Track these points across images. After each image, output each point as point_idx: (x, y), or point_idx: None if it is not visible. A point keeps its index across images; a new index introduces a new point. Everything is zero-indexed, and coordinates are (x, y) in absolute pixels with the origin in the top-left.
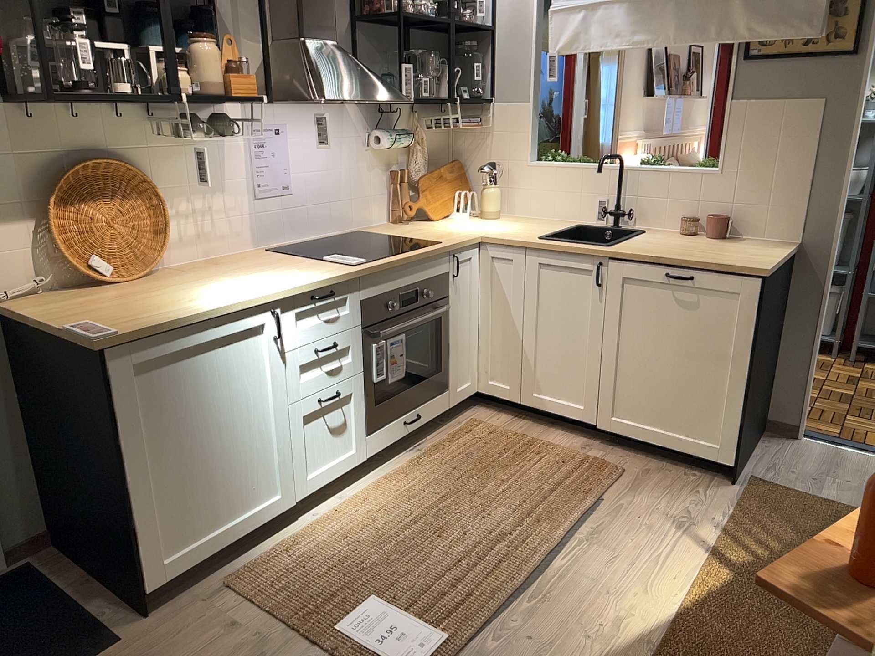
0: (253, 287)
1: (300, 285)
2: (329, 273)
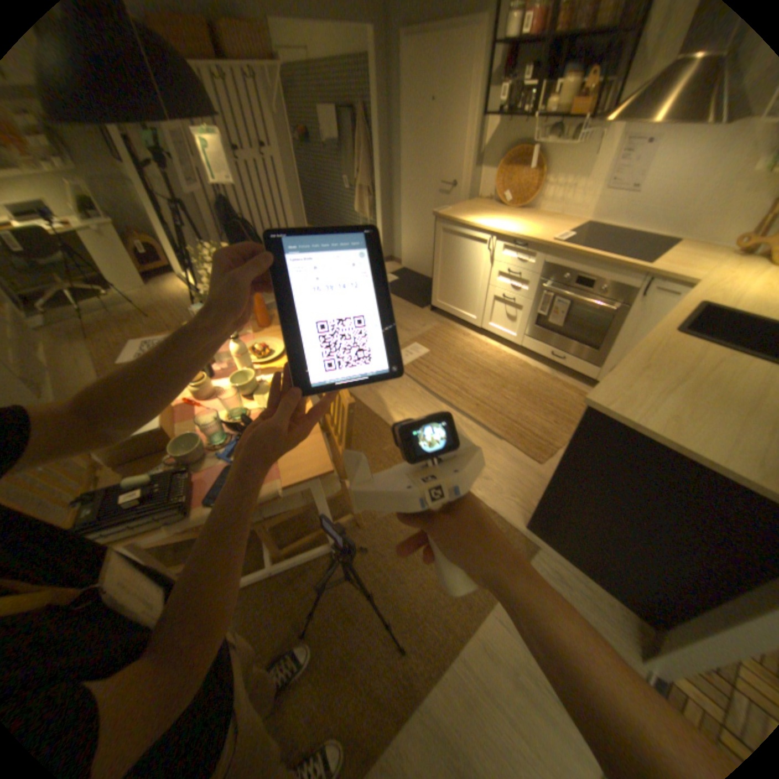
0: (501, 224)
1: (507, 231)
2: (533, 235)
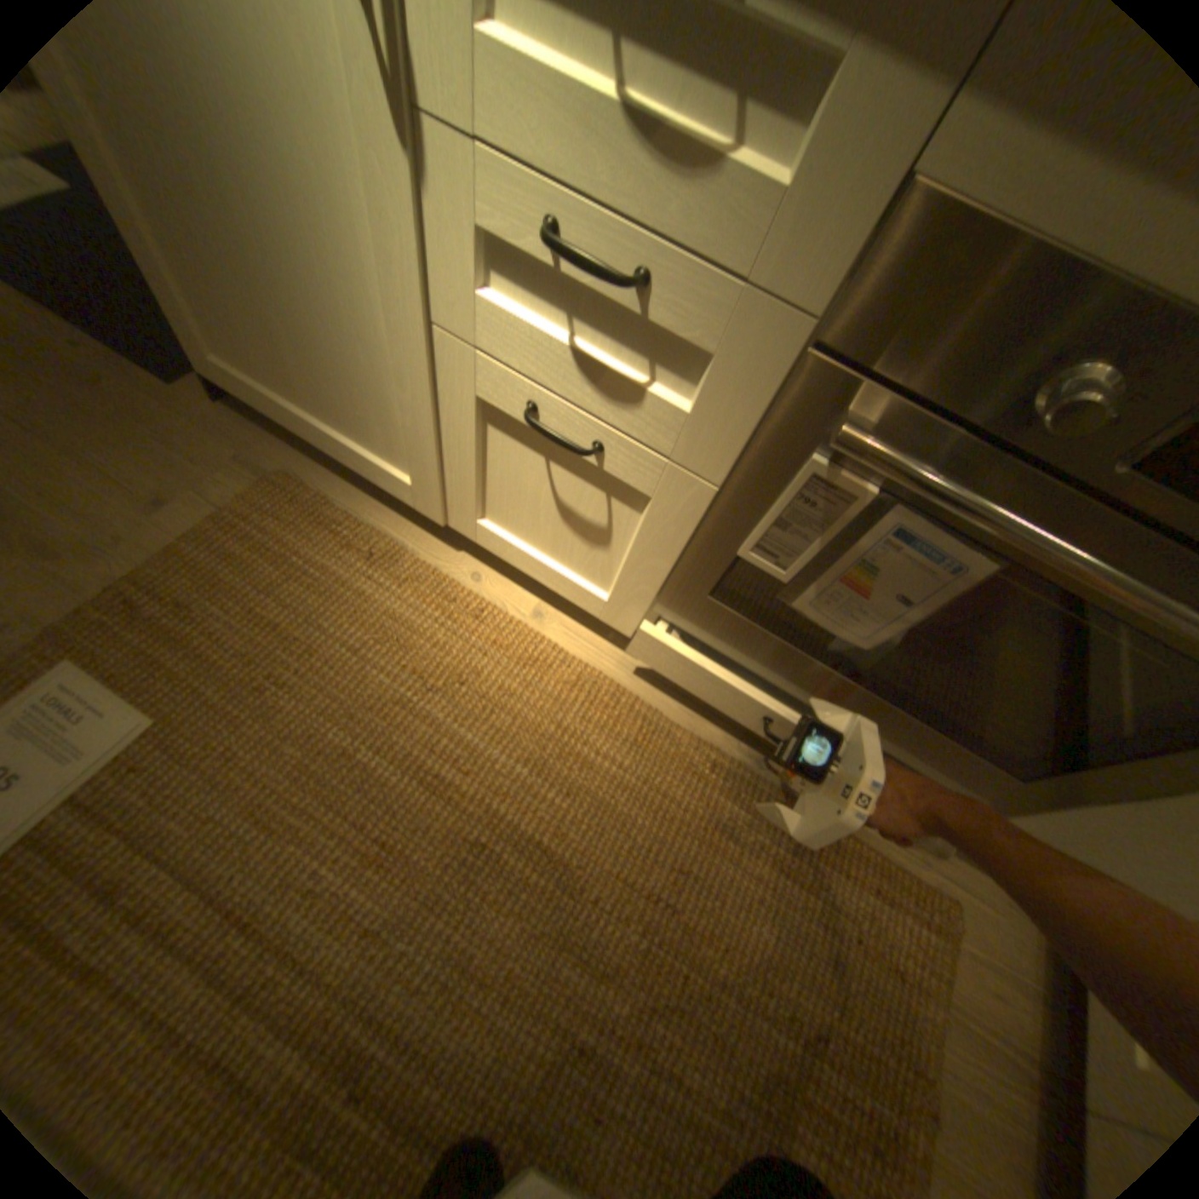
0: None
1: None
2: None
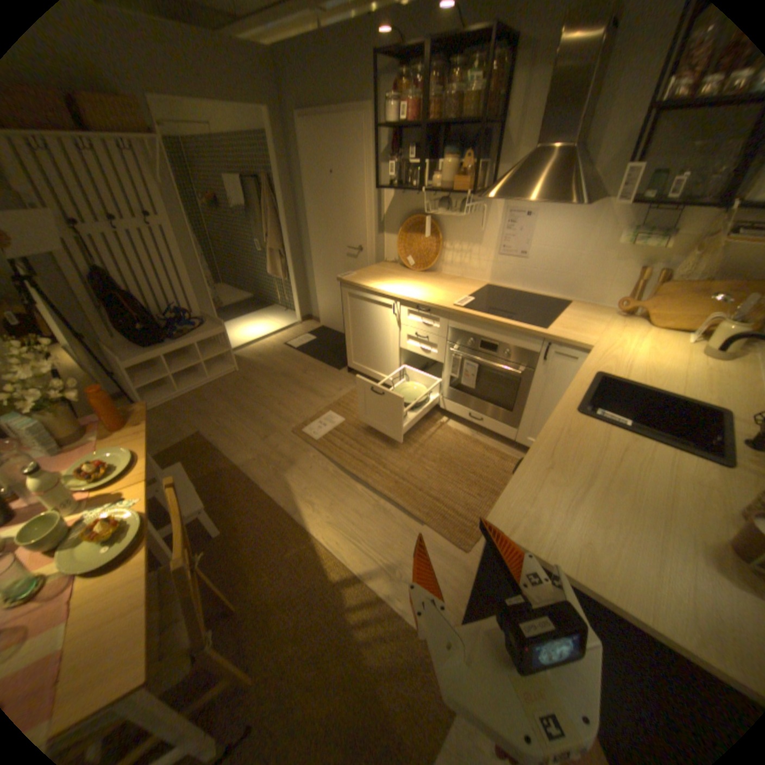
0: (405, 289)
1: (410, 297)
2: (435, 301)
